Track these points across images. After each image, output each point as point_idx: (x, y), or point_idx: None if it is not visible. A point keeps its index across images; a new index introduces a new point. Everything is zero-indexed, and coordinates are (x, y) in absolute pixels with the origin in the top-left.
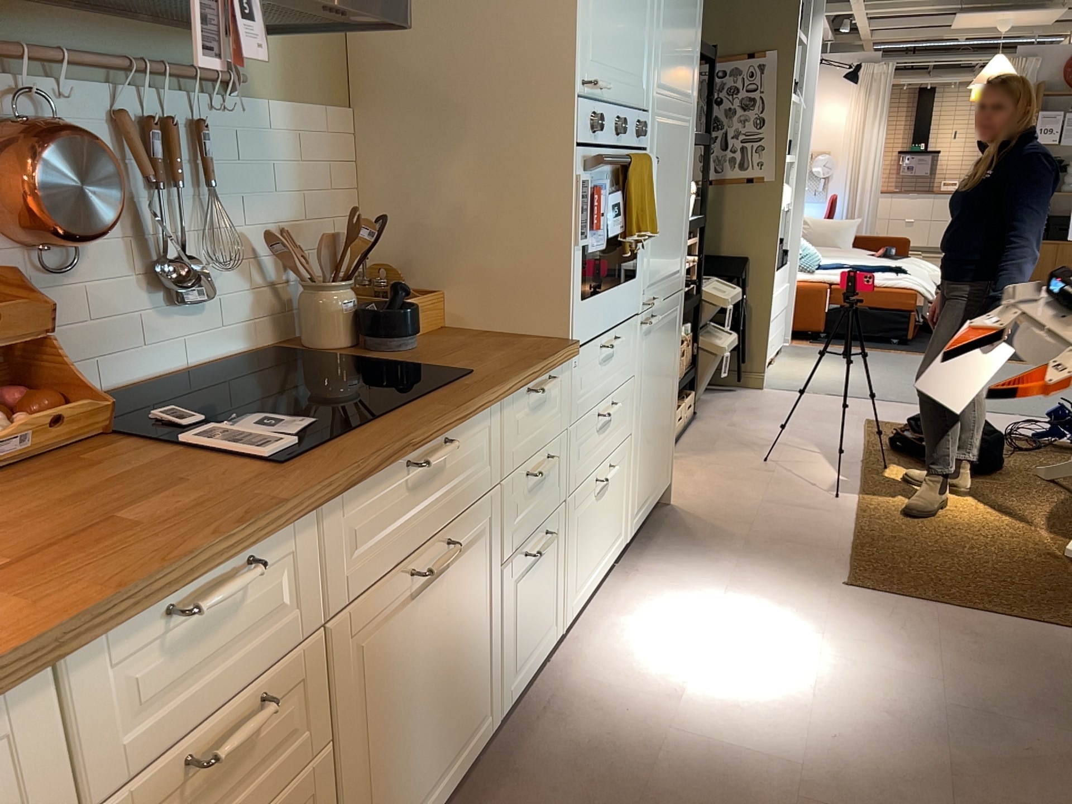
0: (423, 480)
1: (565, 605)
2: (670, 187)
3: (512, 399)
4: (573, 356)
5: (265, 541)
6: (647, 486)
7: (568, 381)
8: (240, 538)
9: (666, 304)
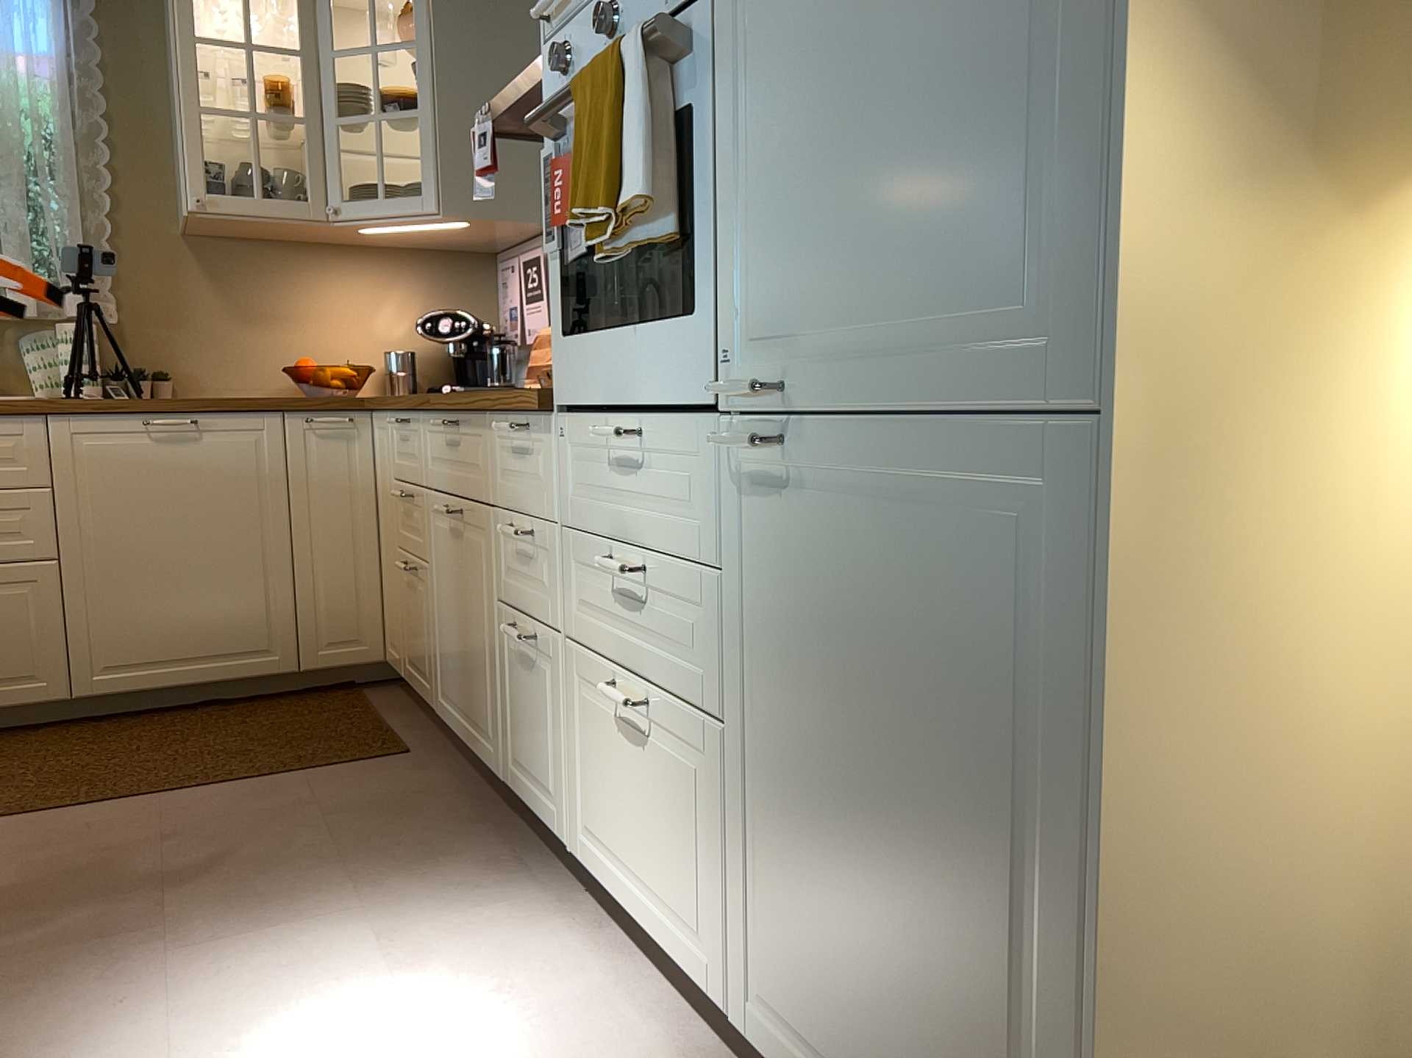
0: (452, 442)
1: (573, 819)
2: (865, 7)
3: (495, 423)
4: (538, 412)
5: (404, 411)
6: (833, 1031)
7: (557, 452)
8: (397, 401)
9: (899, 440)
